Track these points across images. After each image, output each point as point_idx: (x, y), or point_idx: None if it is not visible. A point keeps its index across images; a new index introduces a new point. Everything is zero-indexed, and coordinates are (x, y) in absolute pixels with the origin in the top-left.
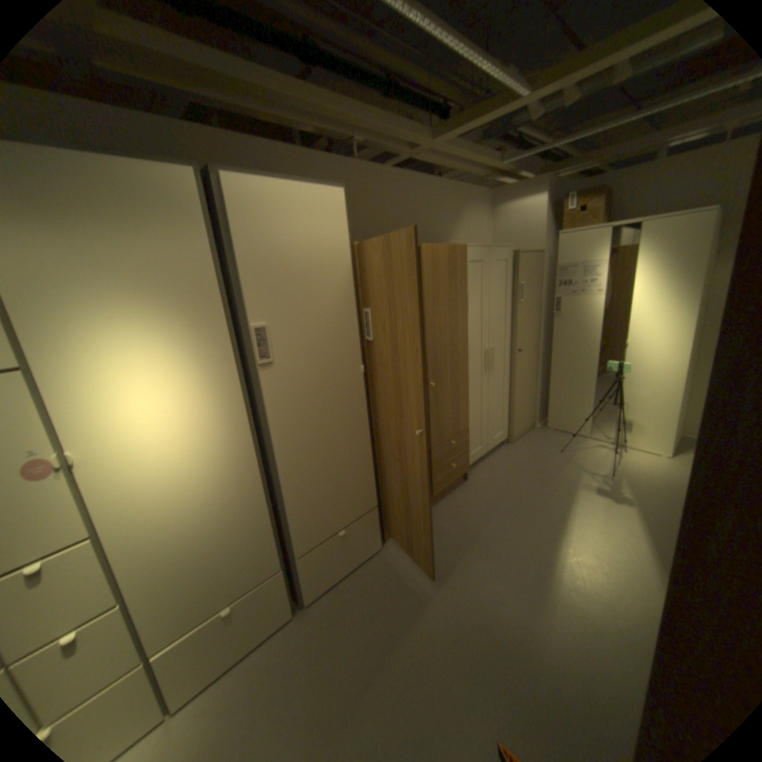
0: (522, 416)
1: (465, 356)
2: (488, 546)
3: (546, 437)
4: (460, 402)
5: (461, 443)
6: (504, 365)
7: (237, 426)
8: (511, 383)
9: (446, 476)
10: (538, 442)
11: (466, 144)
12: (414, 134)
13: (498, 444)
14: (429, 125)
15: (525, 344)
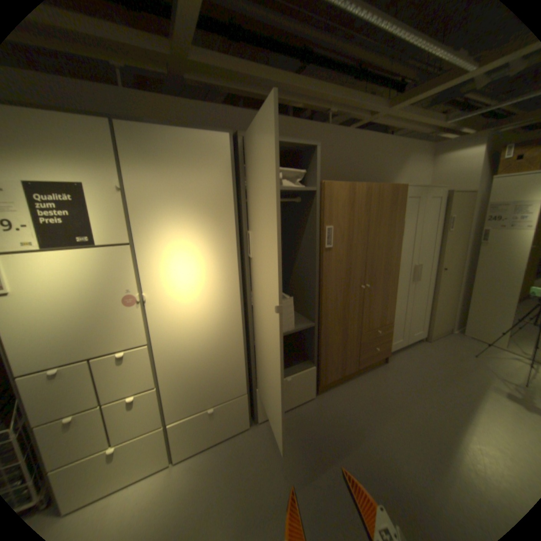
0: (443, 321)
1: (397, 268)
2: (400, 416)
3: (463, 342)
4: (389, 302)
5: (386, 334)
6: (430, 279)
7: (233, 294)
8: (435, 294)
9: (371, 356)
10: (455, 345)
11: (416, 109)
12: (375, 105)
13: (418, 340)
14: (388, 98)
15: (451, 264)
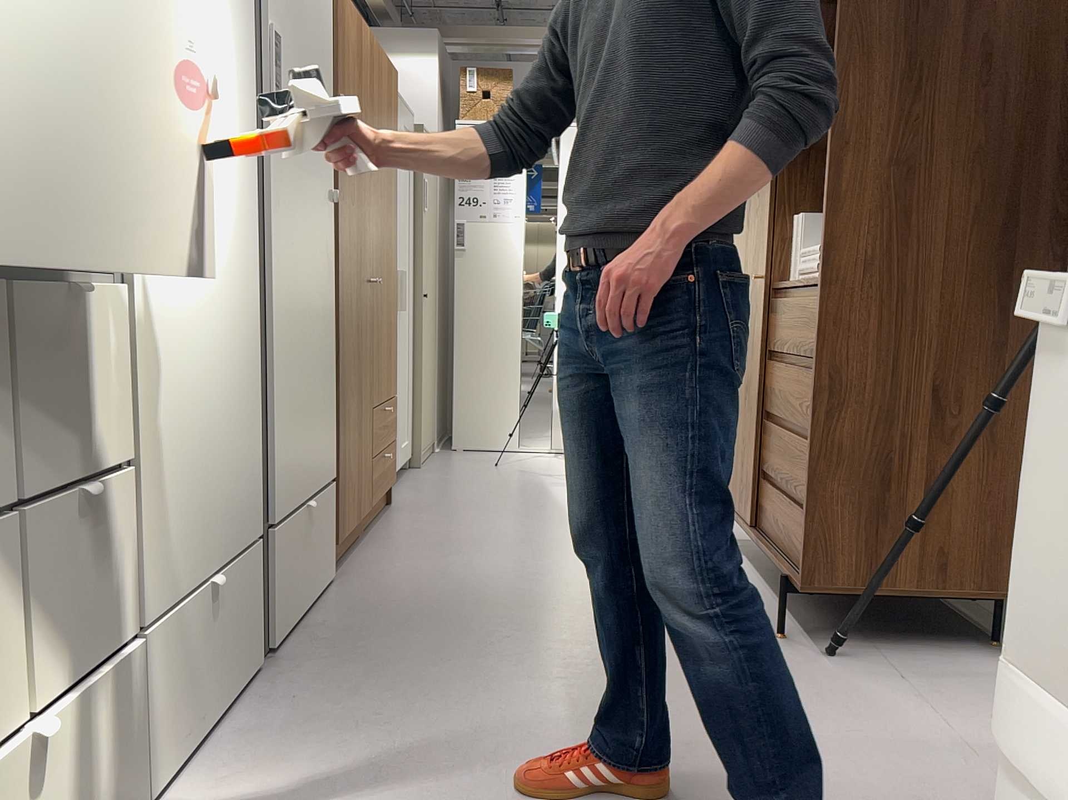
0: (426, 418)
1: (395, 258)
2: (494, 542)
3: (460, 457)
4: (391, 339)
5: (391, 419)
6: (408, 314)
7: (246, 190)
8: (415, 350)
9: (381, 474)
10: (455, 462)
11: None
12: None
13: (405, 461)
14: None
15: (428, 287)
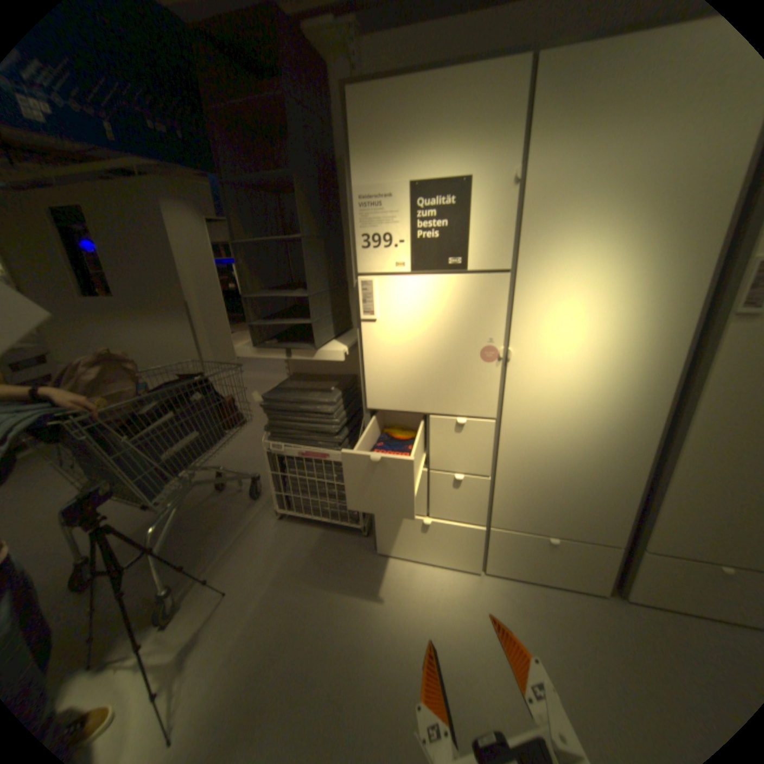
0: None
1: None
2: None
3: None
4: None
5: None
6: None
7: (663, 380)
8: None
9: None
10: None
11: None
12: None
13: None
14: None
15: None
